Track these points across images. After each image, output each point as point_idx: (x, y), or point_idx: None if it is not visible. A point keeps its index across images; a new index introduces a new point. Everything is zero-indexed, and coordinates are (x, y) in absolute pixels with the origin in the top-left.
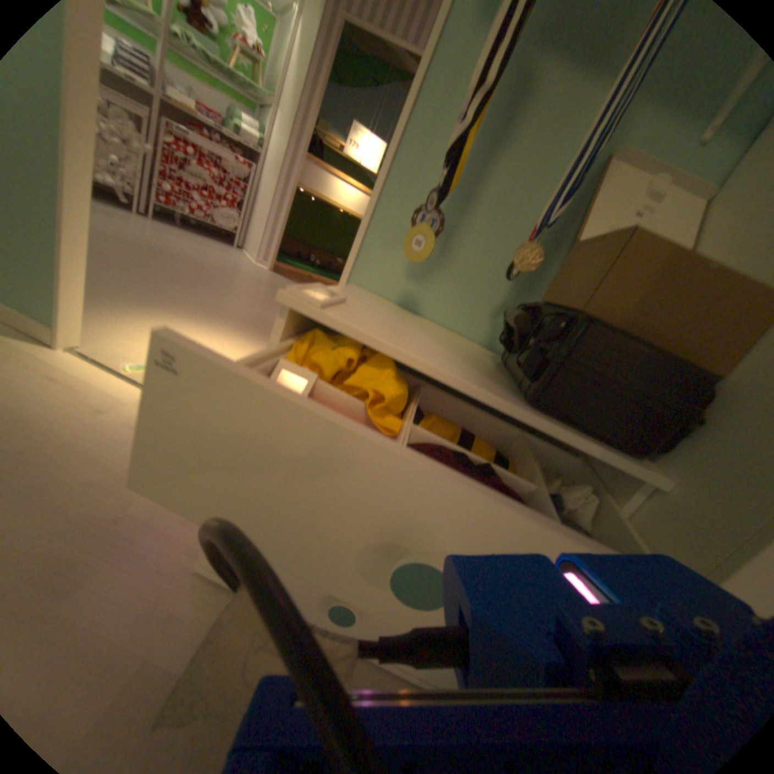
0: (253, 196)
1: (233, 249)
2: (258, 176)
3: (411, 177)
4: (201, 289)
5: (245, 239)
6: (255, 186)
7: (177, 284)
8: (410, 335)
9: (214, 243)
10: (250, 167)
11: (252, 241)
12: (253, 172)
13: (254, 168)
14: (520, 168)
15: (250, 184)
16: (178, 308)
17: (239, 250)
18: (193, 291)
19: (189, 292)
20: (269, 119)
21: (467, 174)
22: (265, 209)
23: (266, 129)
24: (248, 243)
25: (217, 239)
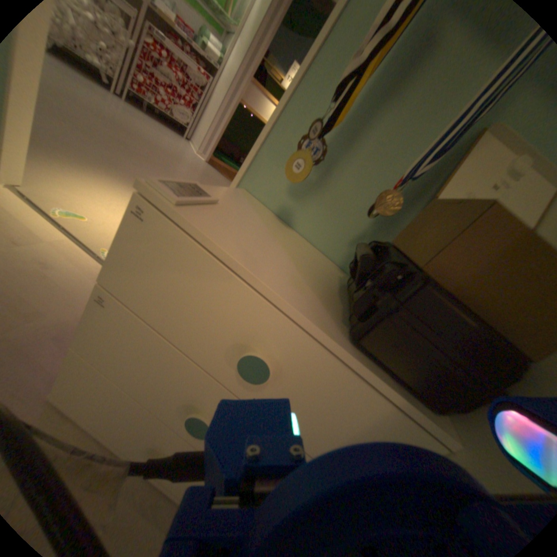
0: (206, 103)
1: (183, 140)
2: (213, 88)
3: (309, 108)
4: (146, 164)
5: (193, 135)
6: (209, 95)
7: (127, 156)
8: (268, 248)
9: (169, 132)
10: (209, 80)
11: (198, 137)
12: (210, 84)
13: (212, 81)
14: (403, 122)
15: (206, 93)
16: (121, 175)
17: (187, 142)
18: (139, 164)
19: (135, 165)
20: (231, 45)
21: (357, 117)
22: (213, 115)
23: (227, 53)
24: (195, 138)
25: (173, 130)
